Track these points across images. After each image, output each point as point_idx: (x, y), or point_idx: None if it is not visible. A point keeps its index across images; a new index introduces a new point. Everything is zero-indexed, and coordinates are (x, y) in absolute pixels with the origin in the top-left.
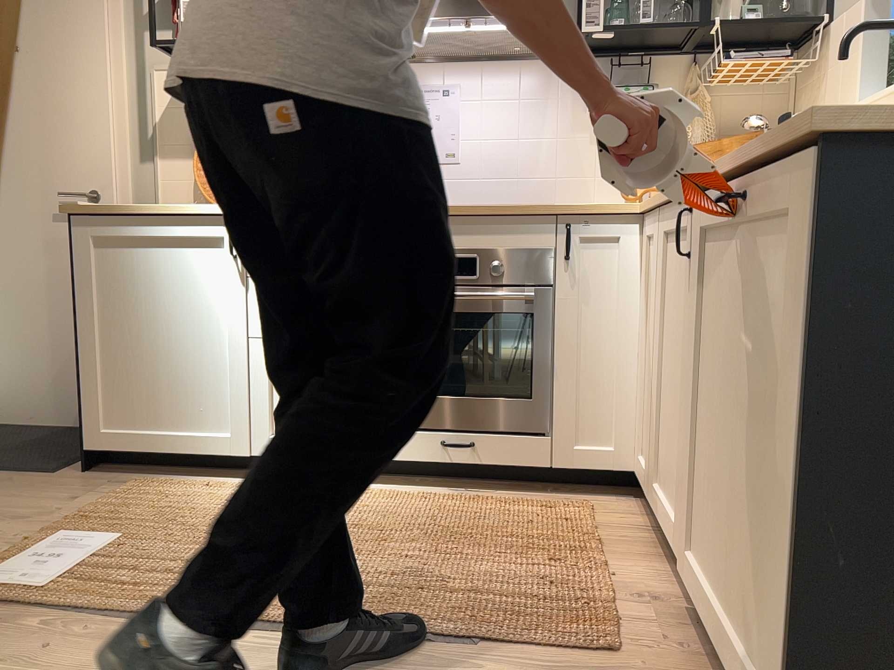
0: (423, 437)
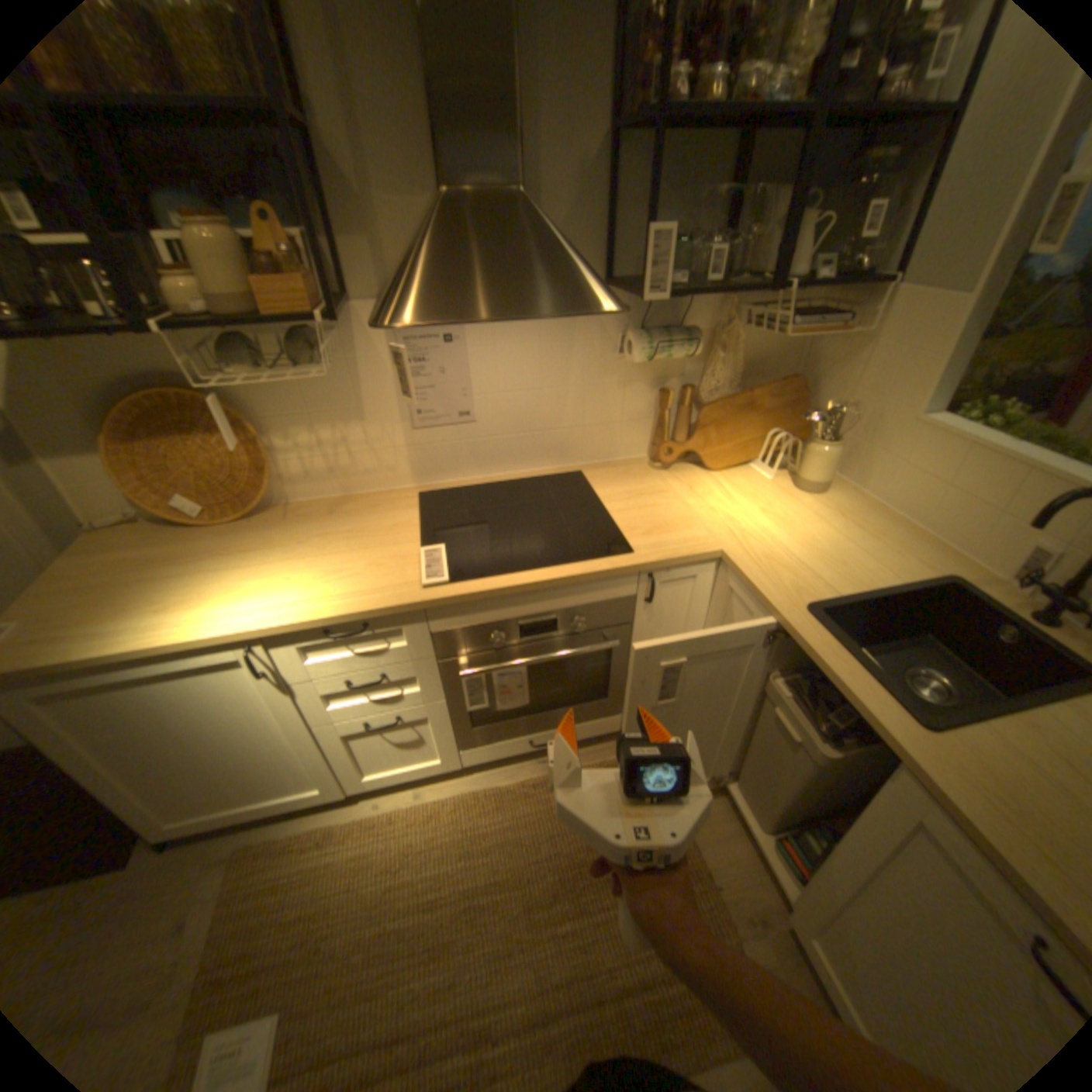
0: (510, 741)
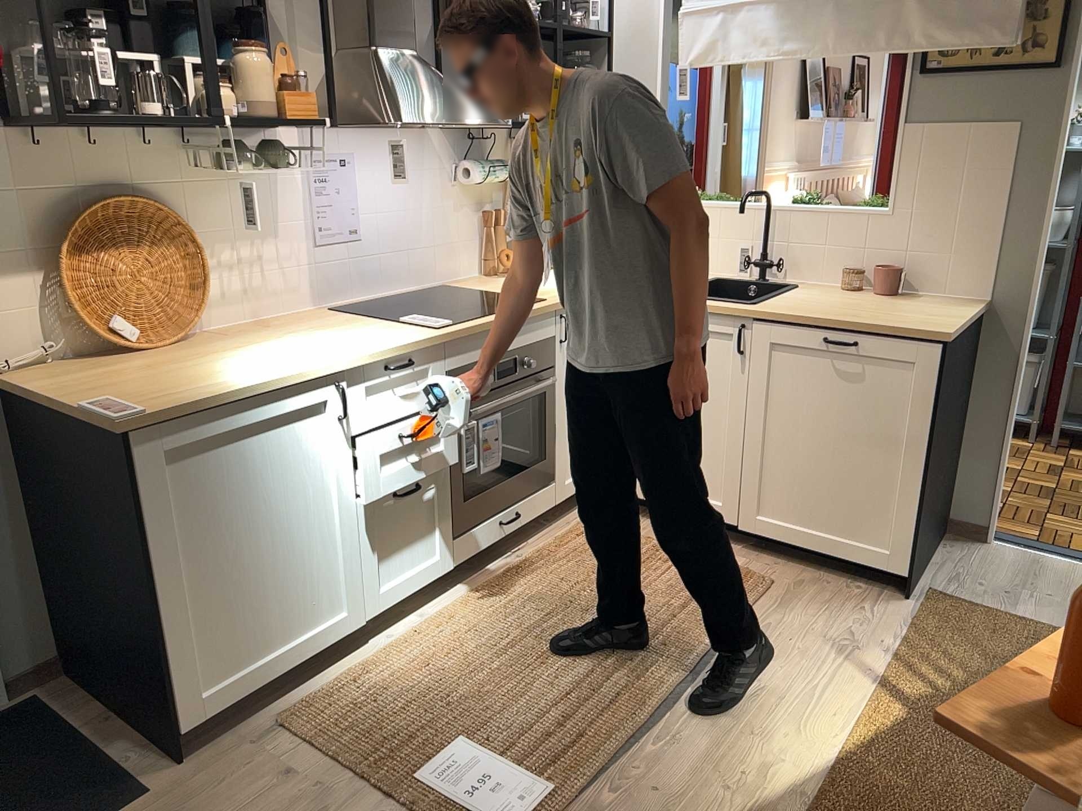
0: (488, 525)
